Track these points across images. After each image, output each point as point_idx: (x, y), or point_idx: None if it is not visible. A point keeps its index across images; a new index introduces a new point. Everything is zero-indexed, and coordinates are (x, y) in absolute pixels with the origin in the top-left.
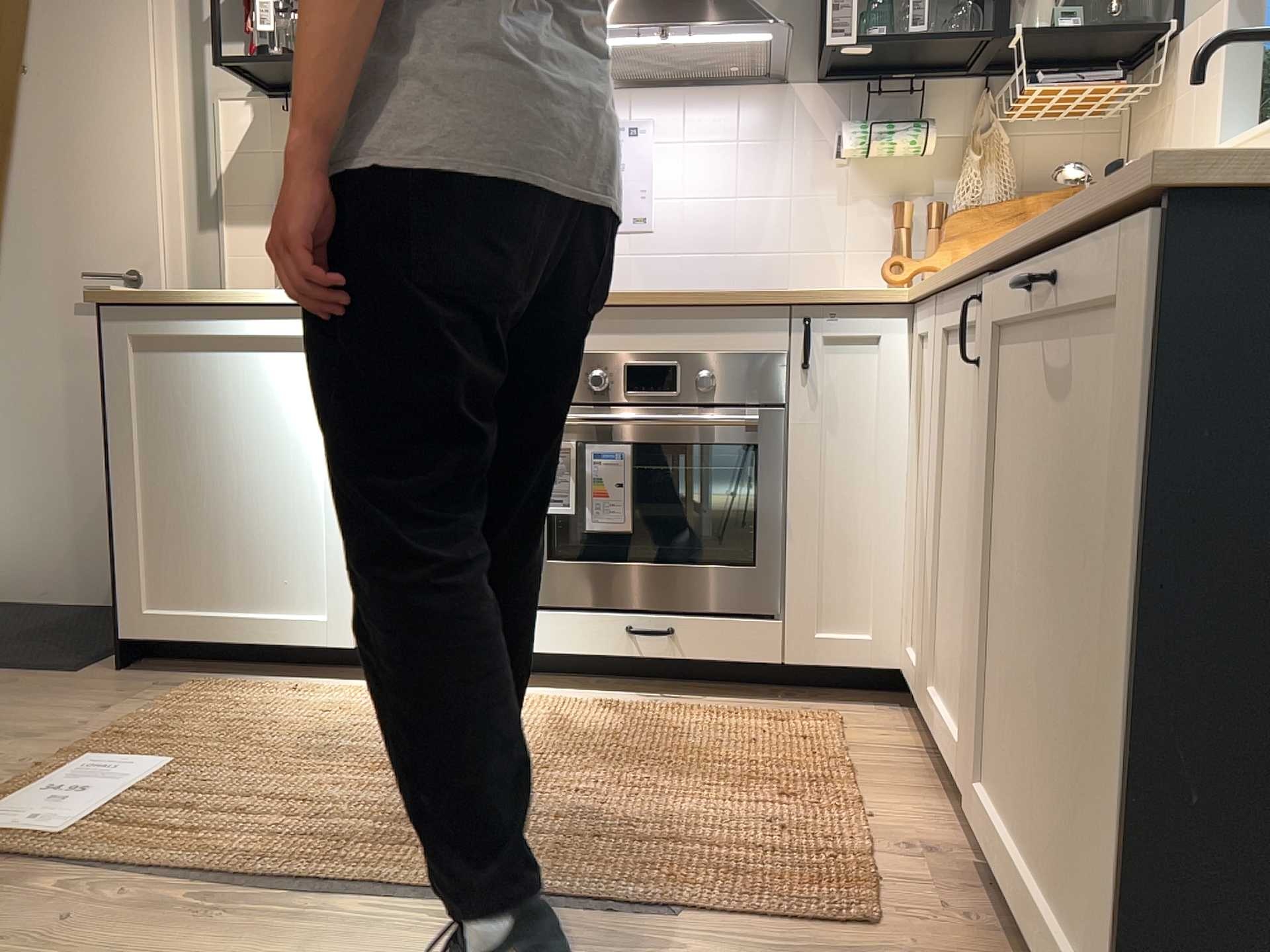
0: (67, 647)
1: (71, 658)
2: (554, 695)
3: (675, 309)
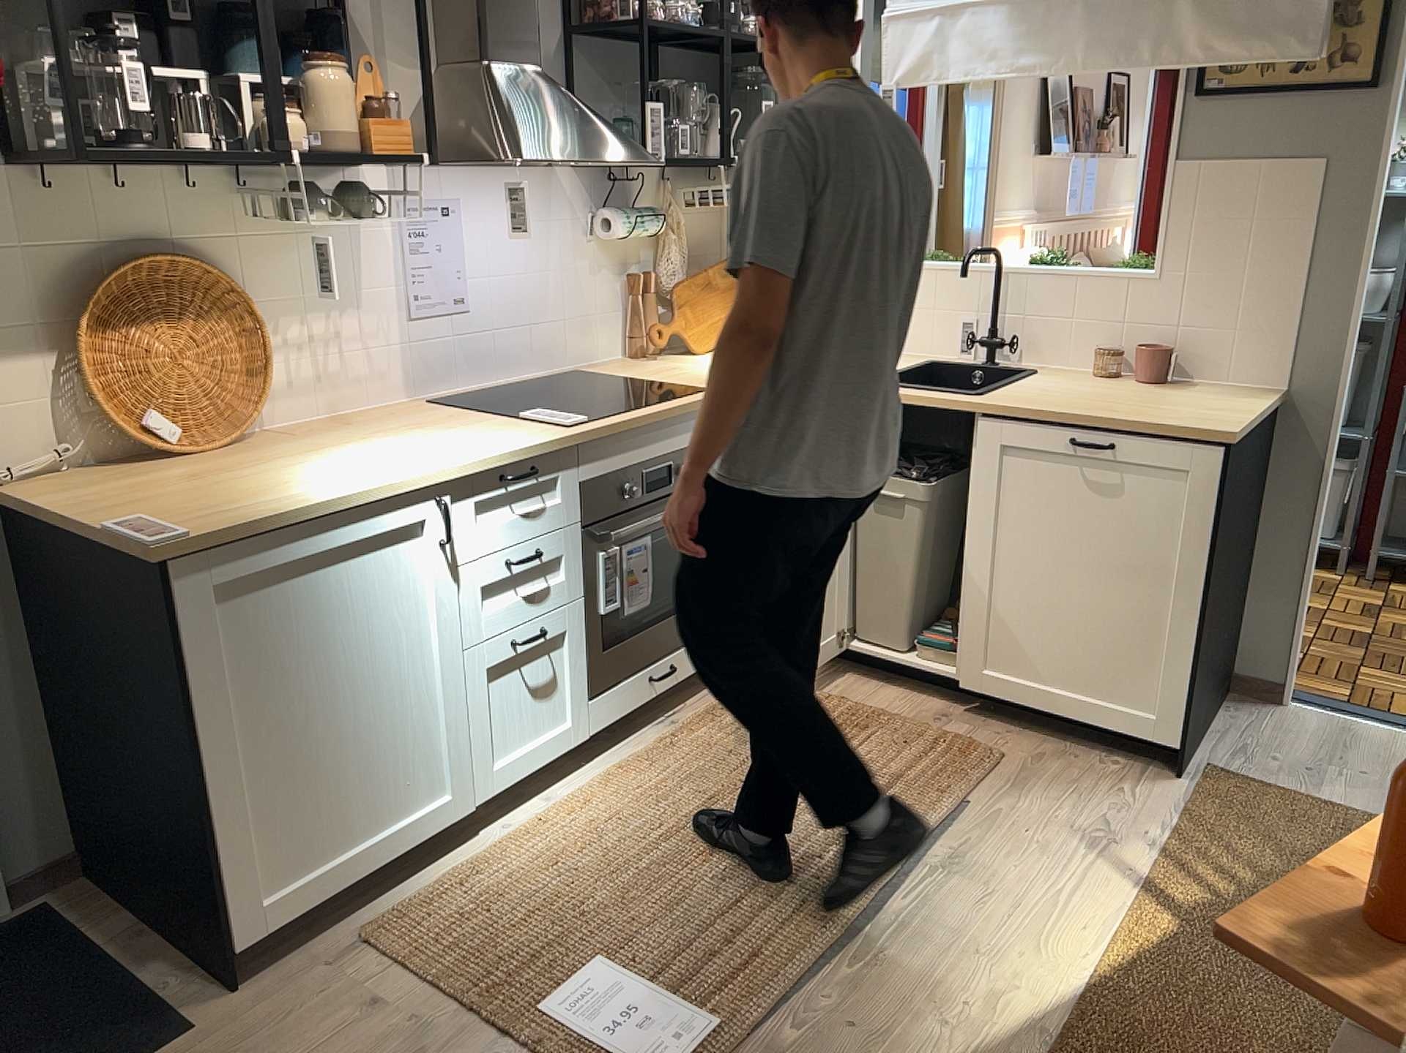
0: (58, 1035)
1: (123, 1031)
2: (611, 756)
3: (669, 419)
